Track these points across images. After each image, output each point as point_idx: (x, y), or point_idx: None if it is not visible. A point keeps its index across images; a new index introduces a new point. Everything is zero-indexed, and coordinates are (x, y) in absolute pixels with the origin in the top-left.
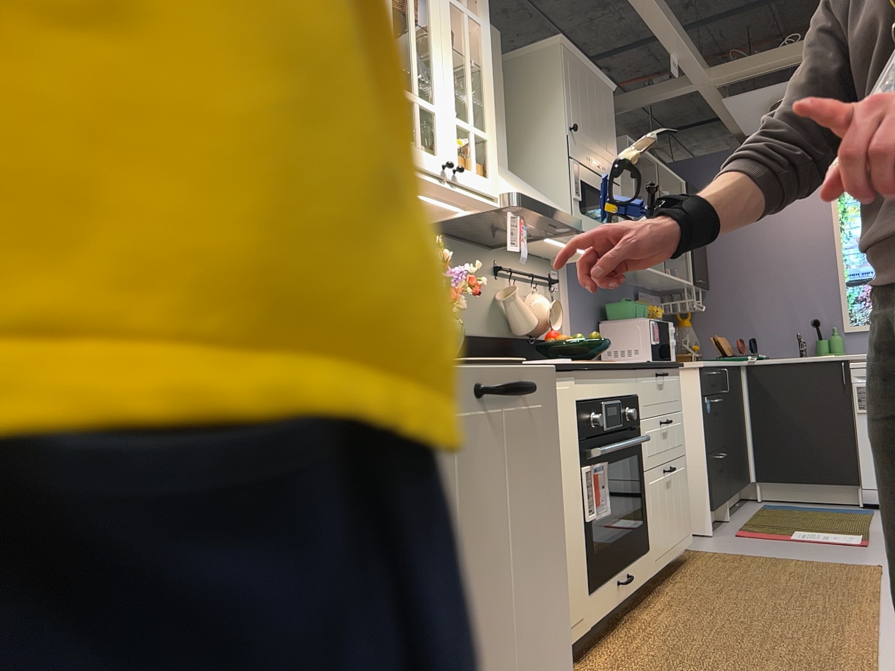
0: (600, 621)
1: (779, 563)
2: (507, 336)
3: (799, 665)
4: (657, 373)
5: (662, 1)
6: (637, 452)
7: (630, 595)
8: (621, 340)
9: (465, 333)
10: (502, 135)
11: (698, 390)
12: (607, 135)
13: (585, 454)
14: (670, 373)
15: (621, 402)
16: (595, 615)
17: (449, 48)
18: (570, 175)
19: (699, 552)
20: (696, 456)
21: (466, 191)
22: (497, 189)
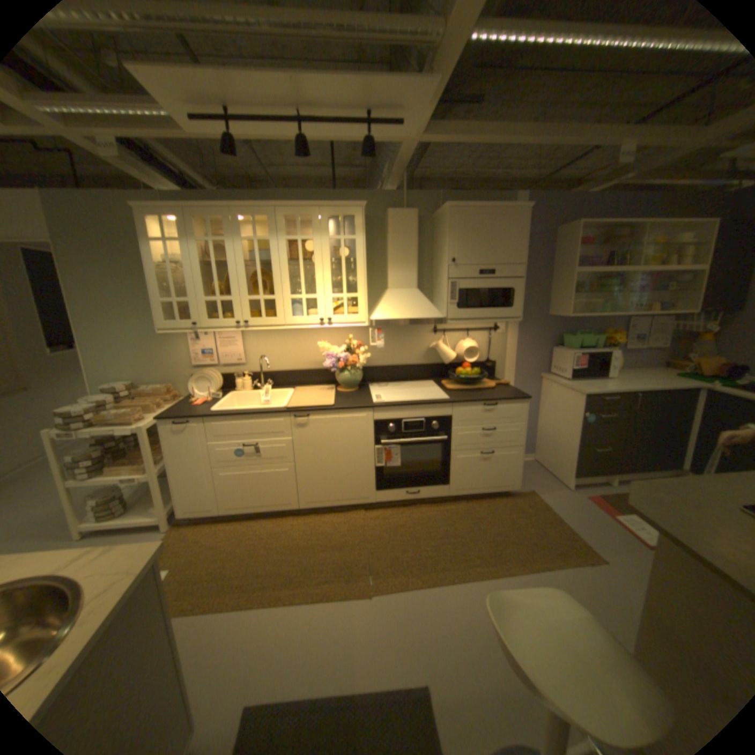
0: (385, 502)
1: (552, 525)
2: (439, 363)
3: (417, 562)
4: (484, 404)
5: (567, 125)
6: (443, 442)
7: (419, 499)
8: (562, 361)
9: (401, 365)
10: (410, 271)
11: (583, 407)
12: (508, 247)
13: (379, 441)
14: (506, 403)
15: (425, 420)
16: (380, 499)
17: (327, 264)
18: (447, 290)
19: (534, 496)
20: (574, 445)
21: (340, 325)
22: (364, 319)
